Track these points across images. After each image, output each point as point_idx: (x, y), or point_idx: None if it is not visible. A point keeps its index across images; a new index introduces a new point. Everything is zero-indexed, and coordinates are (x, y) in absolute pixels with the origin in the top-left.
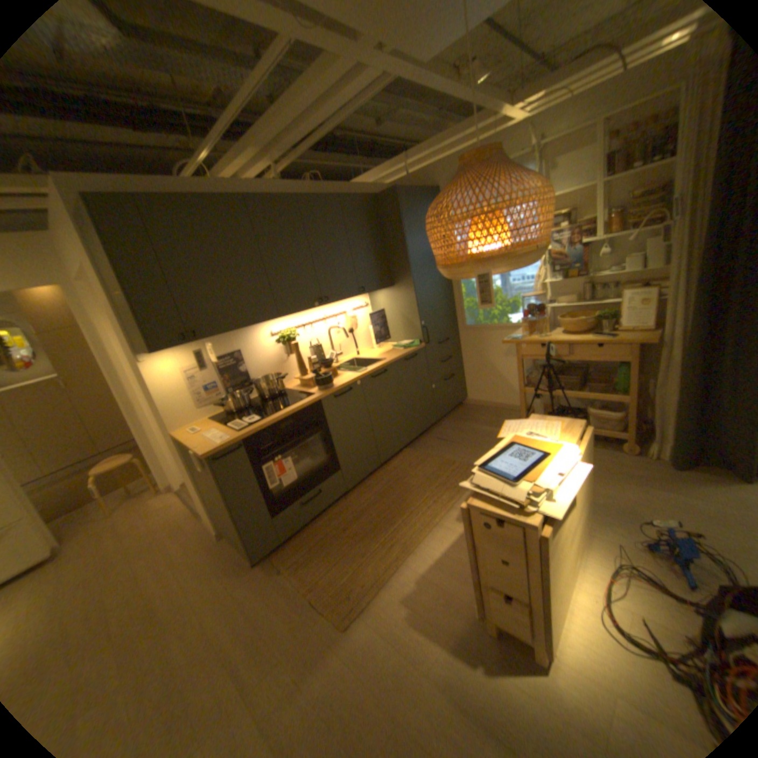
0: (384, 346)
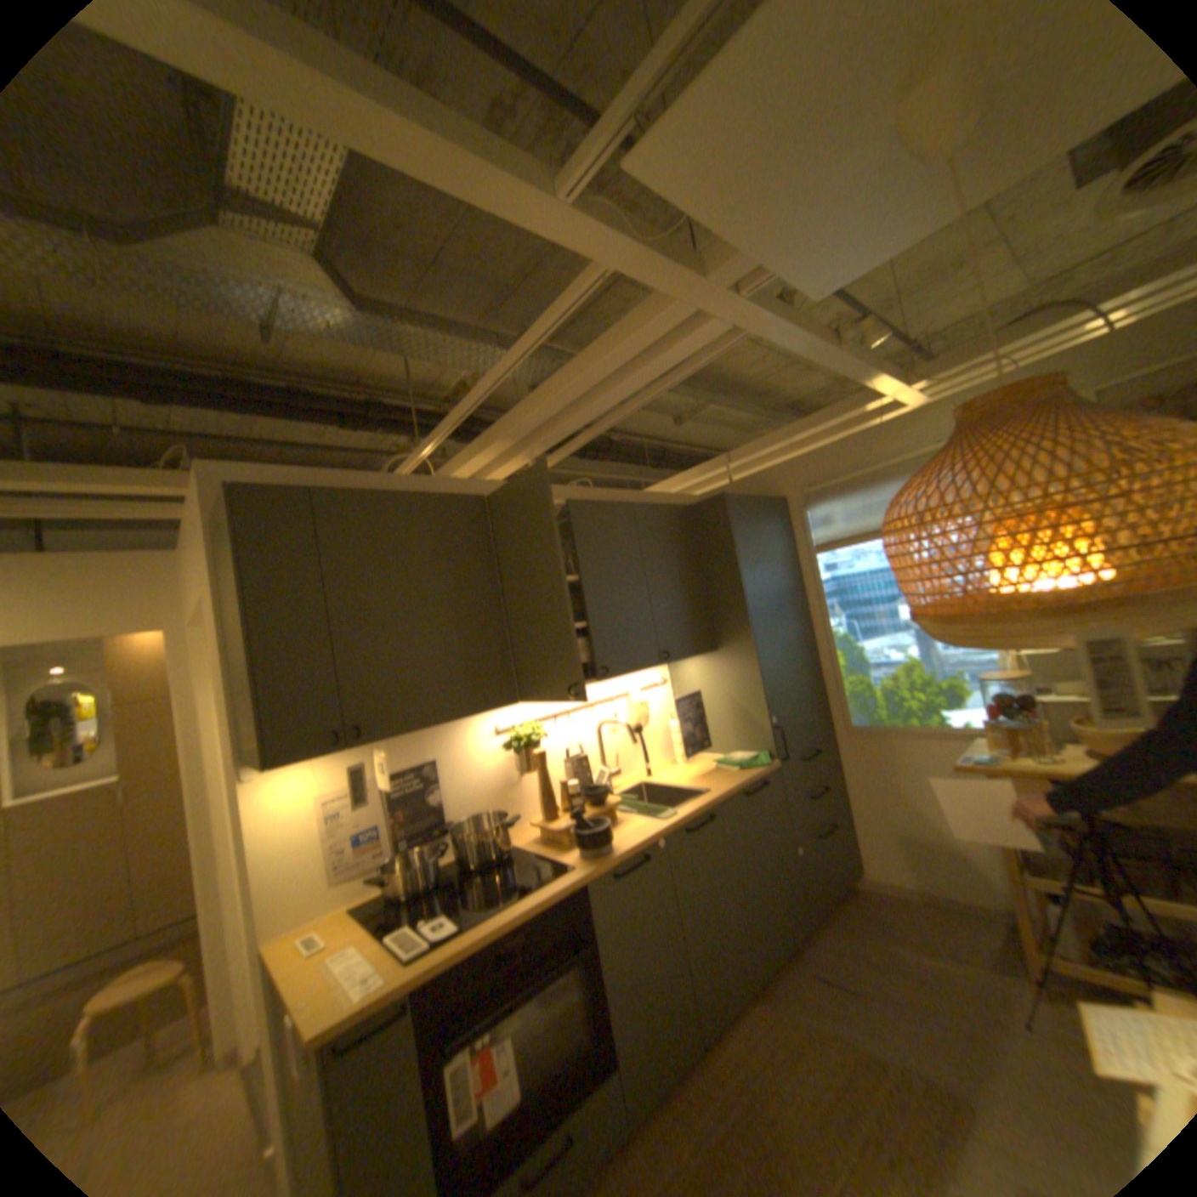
0: (696, 759)
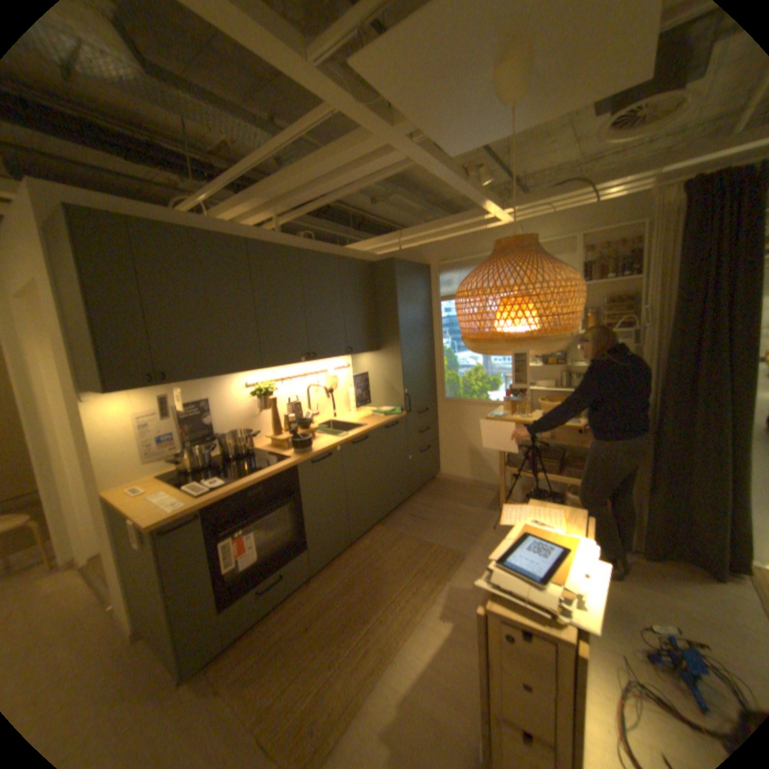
0: (362, 410)
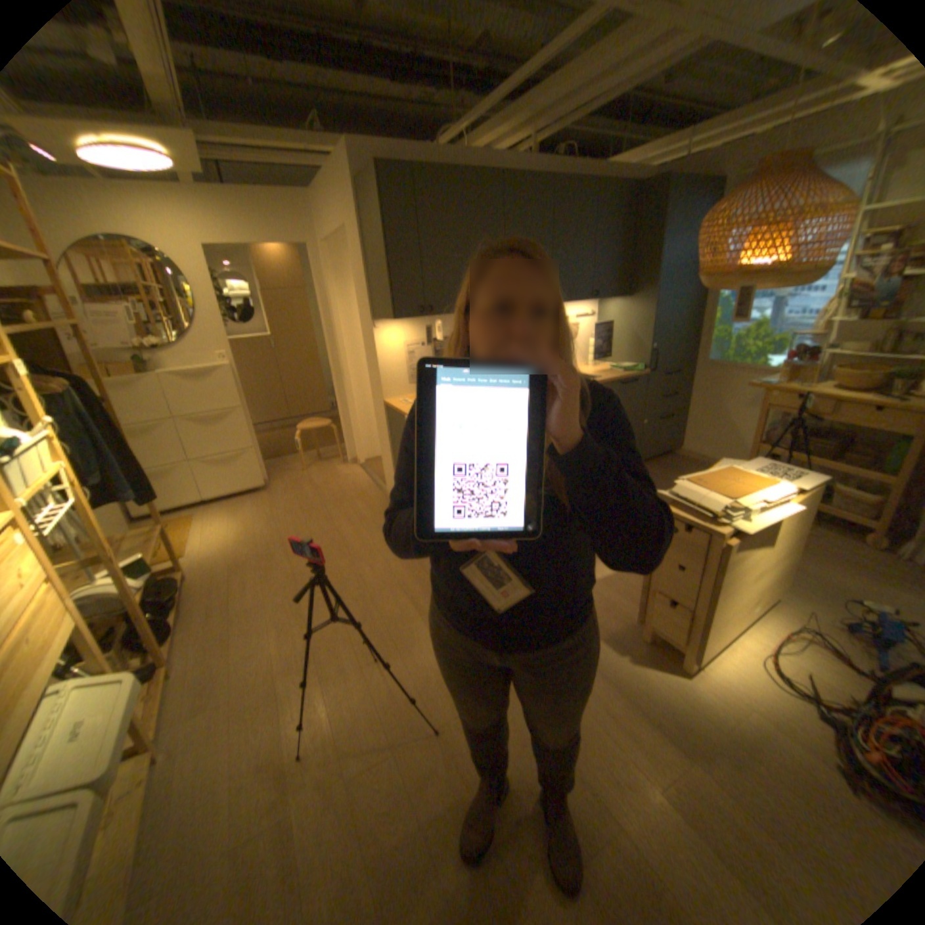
0: (600, 365)
